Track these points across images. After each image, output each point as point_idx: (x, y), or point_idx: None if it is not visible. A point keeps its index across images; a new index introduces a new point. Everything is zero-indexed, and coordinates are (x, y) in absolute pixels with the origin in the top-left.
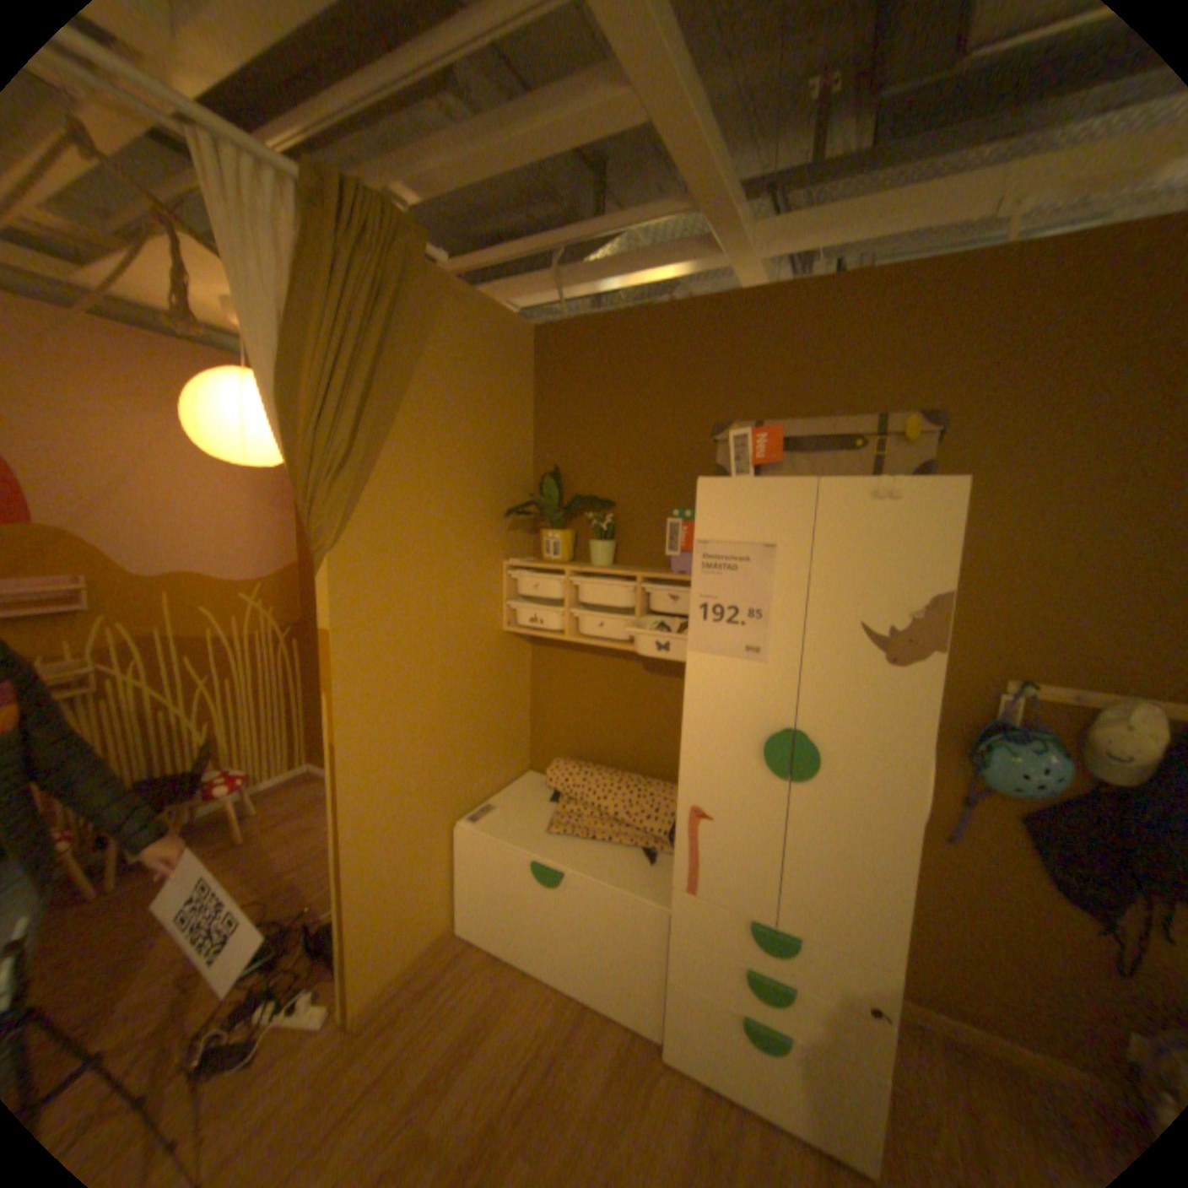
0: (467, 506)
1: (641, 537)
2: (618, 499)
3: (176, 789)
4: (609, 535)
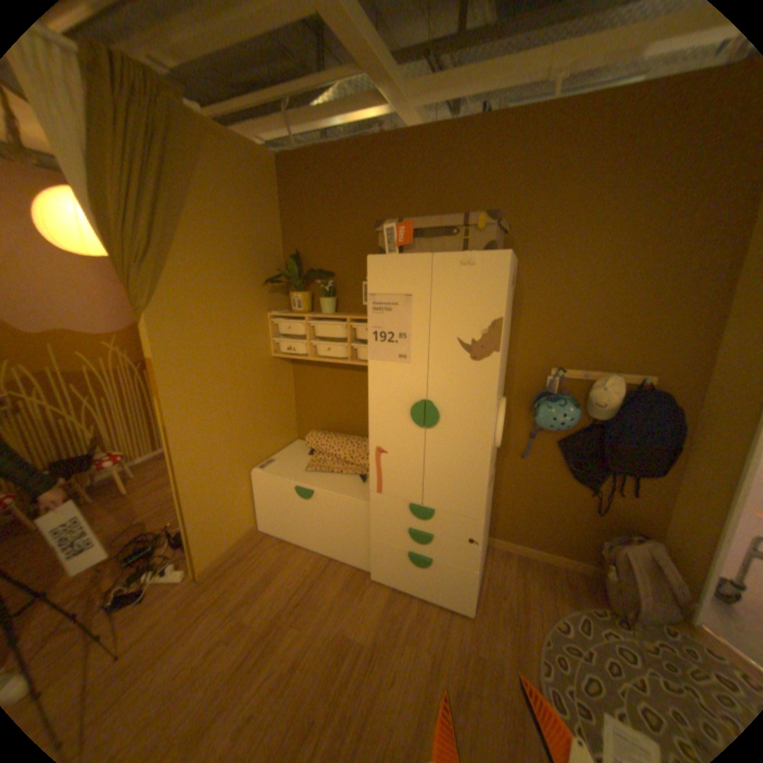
0: (238, 278)
1: (352, 294)
2: (336, 271)
3: (79, 465)
4: (331, 294)
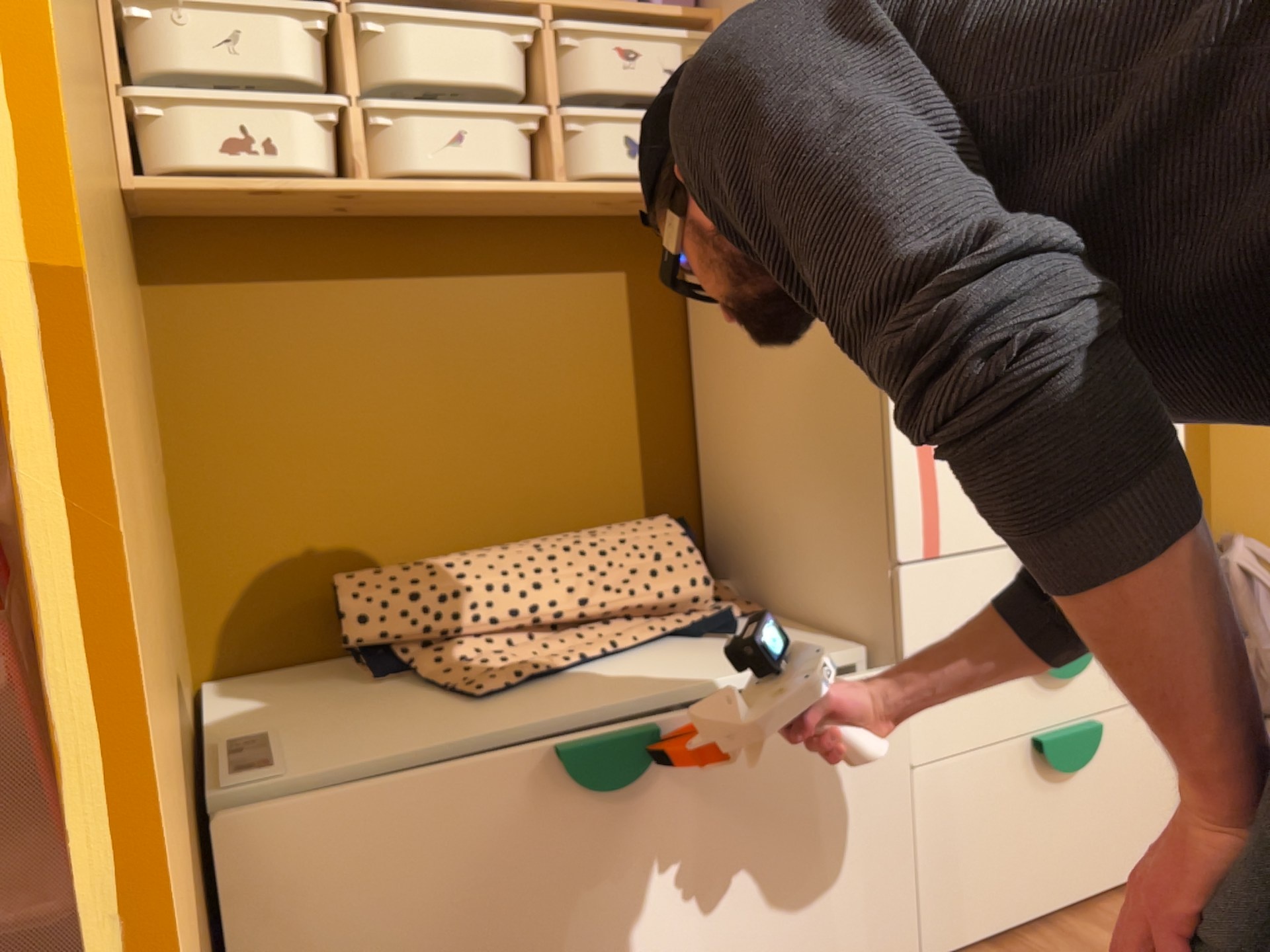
0: None
1: None
2: None
3: None
4: None
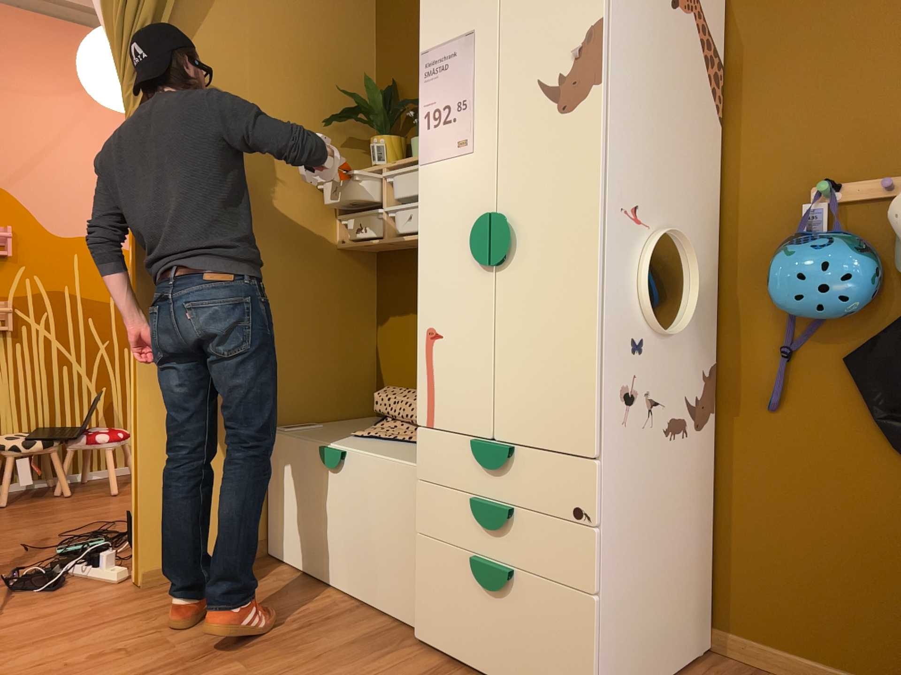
0: (290, 110)
1: None
2: None
3: (70, 433)
4: None
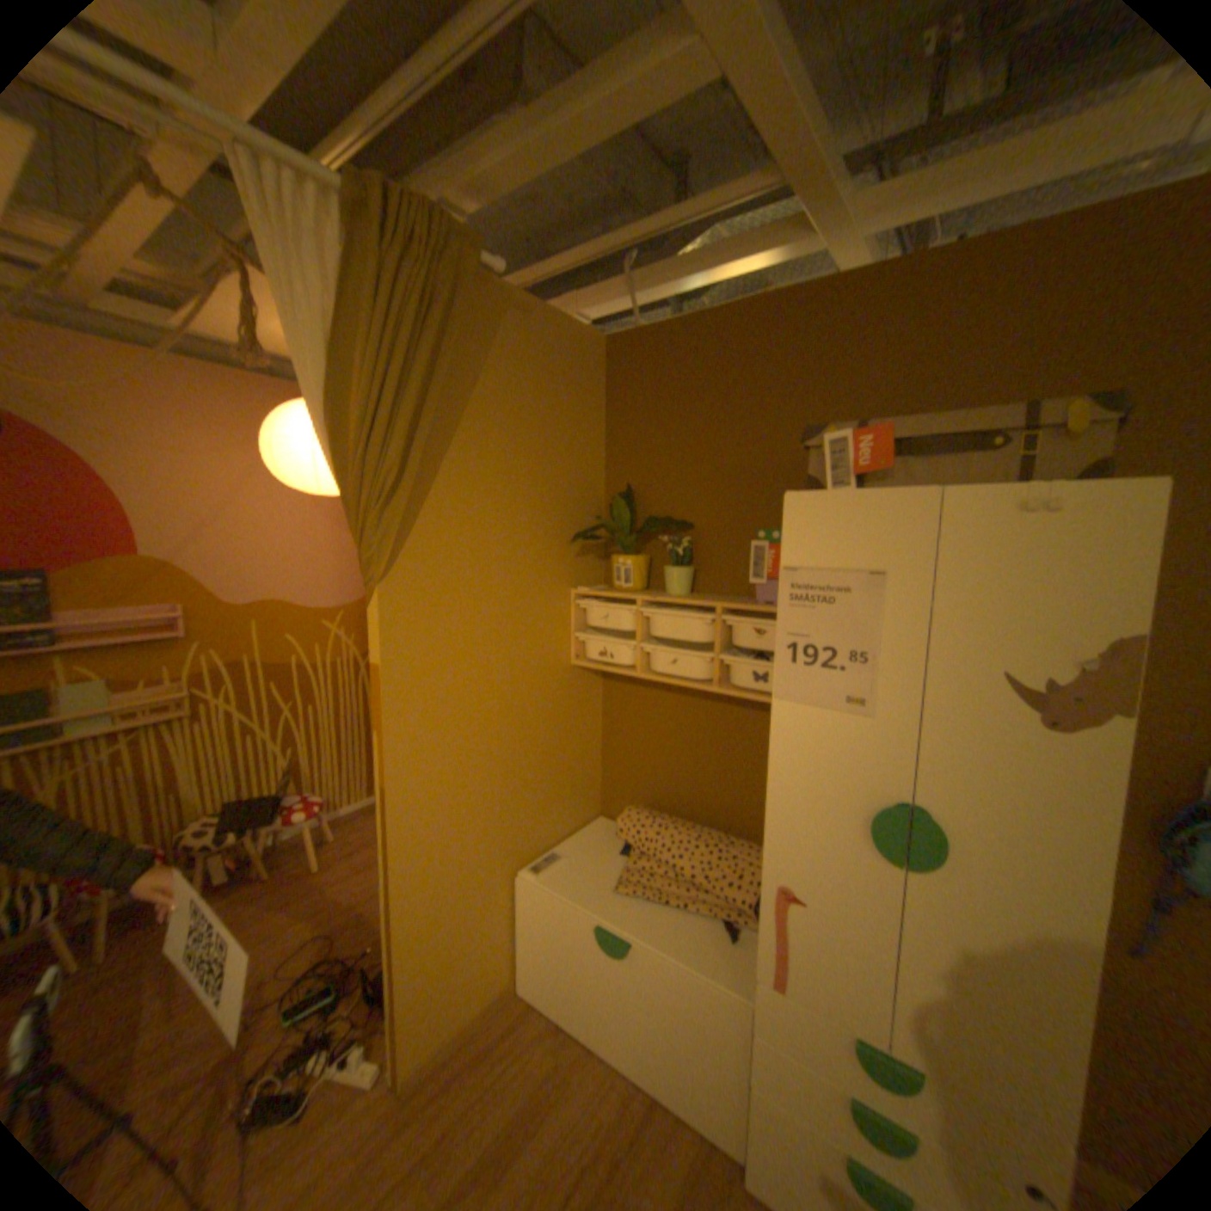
0: (531, 531)
1: (723, 561)
2: (697, 519)
3: (260, 812)
4: (686, 559)
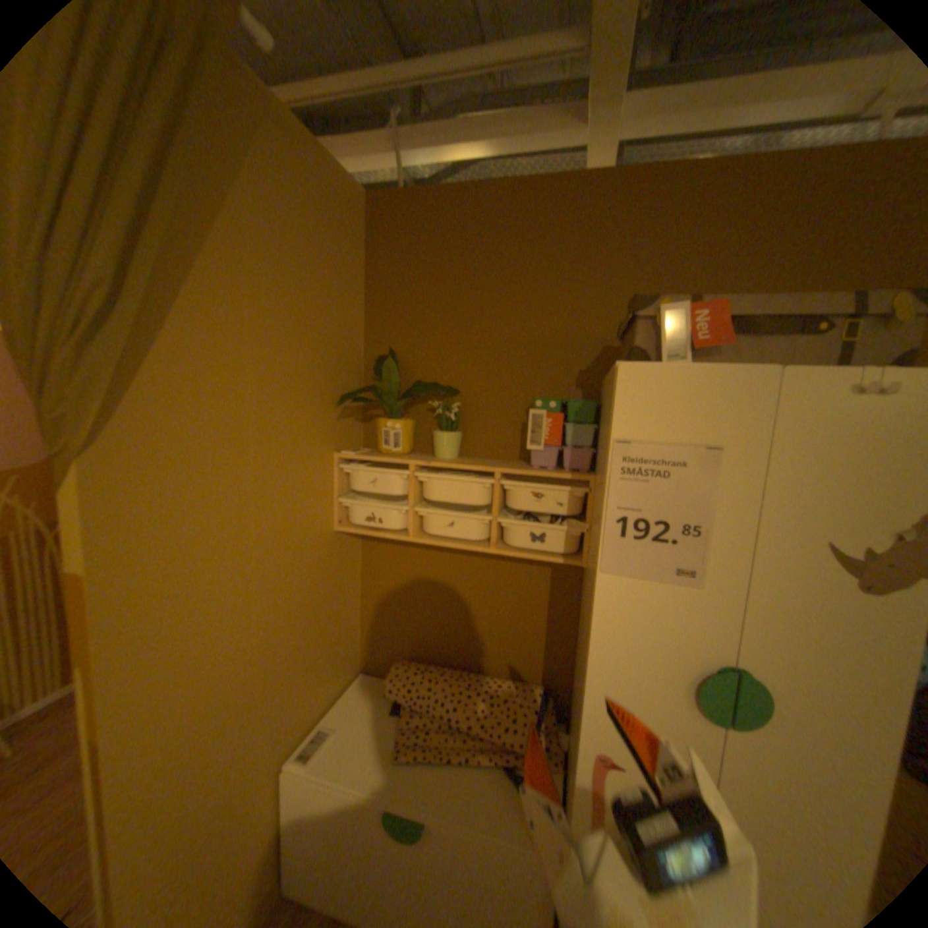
0: (295, 389)
1: (489, 427)
2: (464, 386)
3: None
4: (456, 424)
